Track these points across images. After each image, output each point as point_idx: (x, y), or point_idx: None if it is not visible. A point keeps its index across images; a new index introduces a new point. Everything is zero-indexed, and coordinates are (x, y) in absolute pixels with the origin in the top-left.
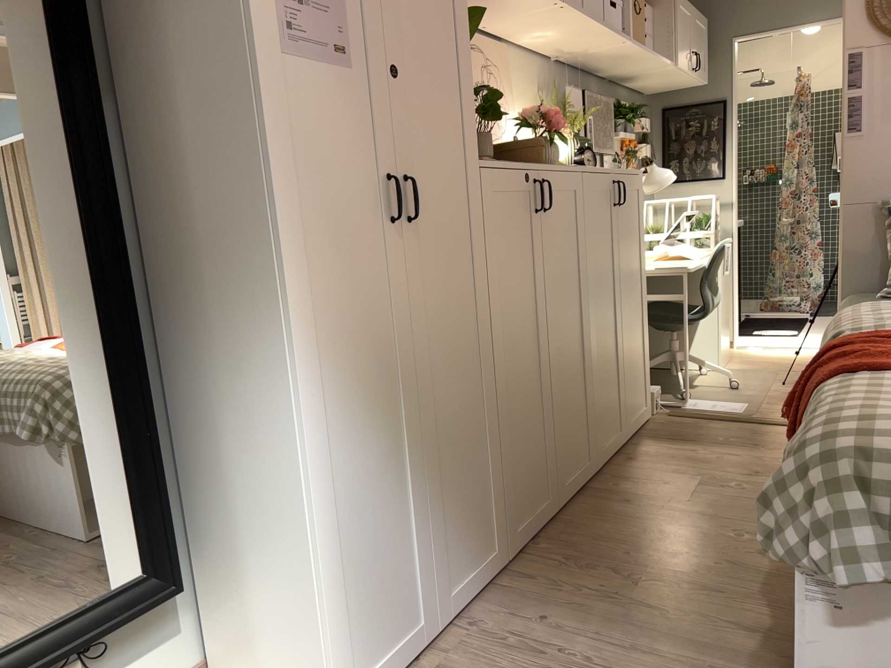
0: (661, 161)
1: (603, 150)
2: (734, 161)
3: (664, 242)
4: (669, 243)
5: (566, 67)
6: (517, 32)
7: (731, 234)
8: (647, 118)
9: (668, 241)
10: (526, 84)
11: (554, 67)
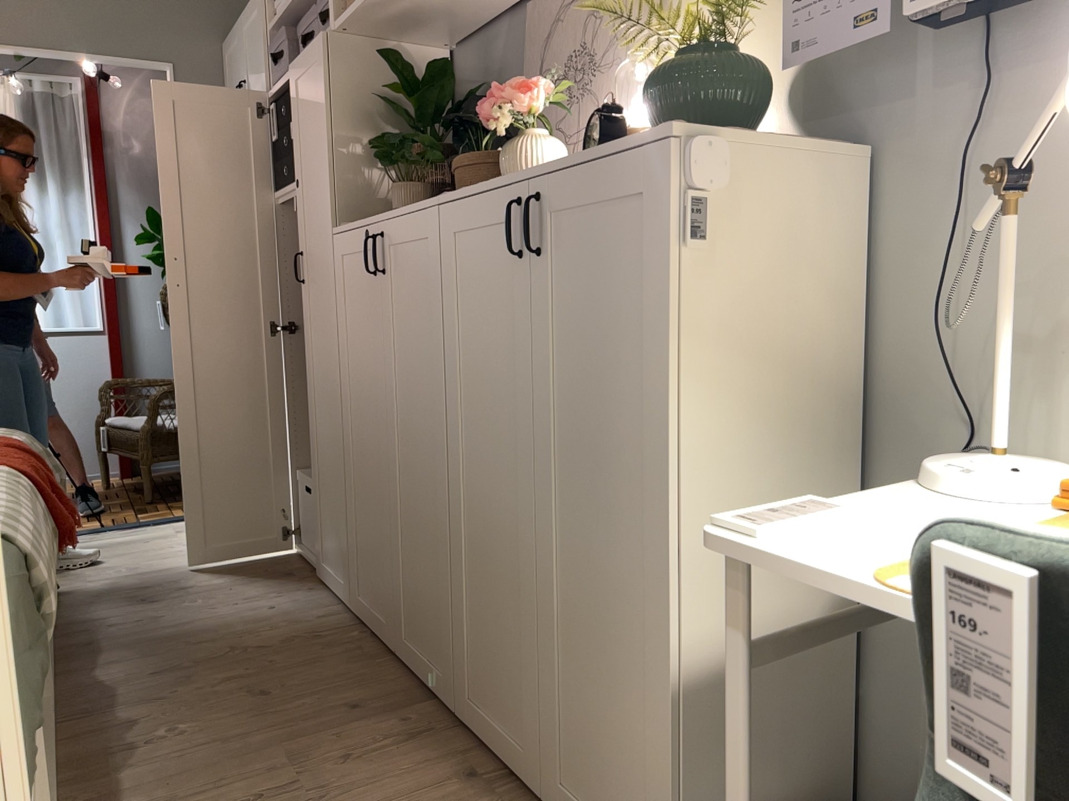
0: None
1: None
2: None
3: None
4: None
5: None
6: None
7: None
8: None
9: None
10: None
11: None
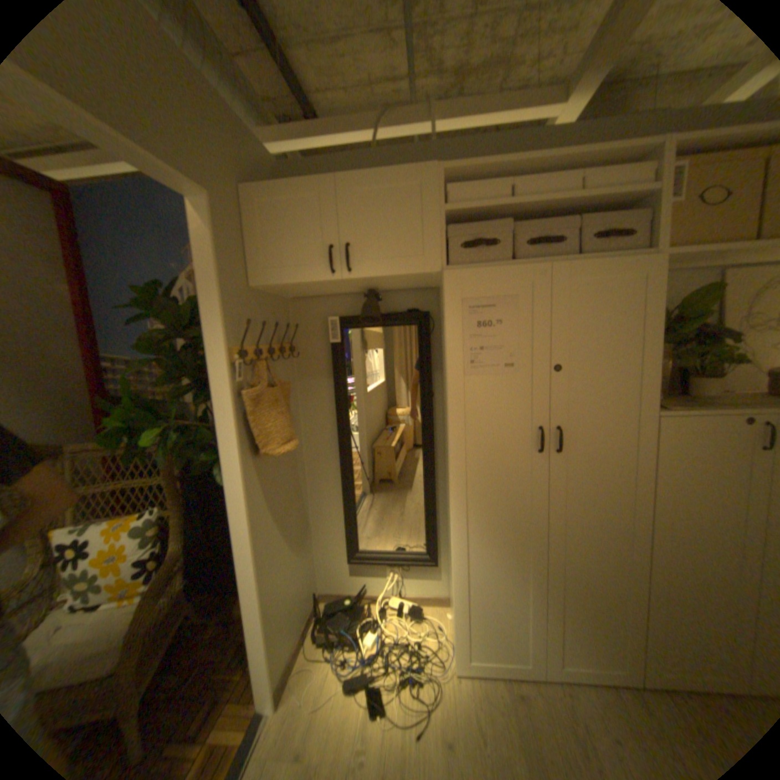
0: None
1: None
2: None
3: None
4: None
5: None
6: None
7: None
8: None
9: None
10: None
11: None
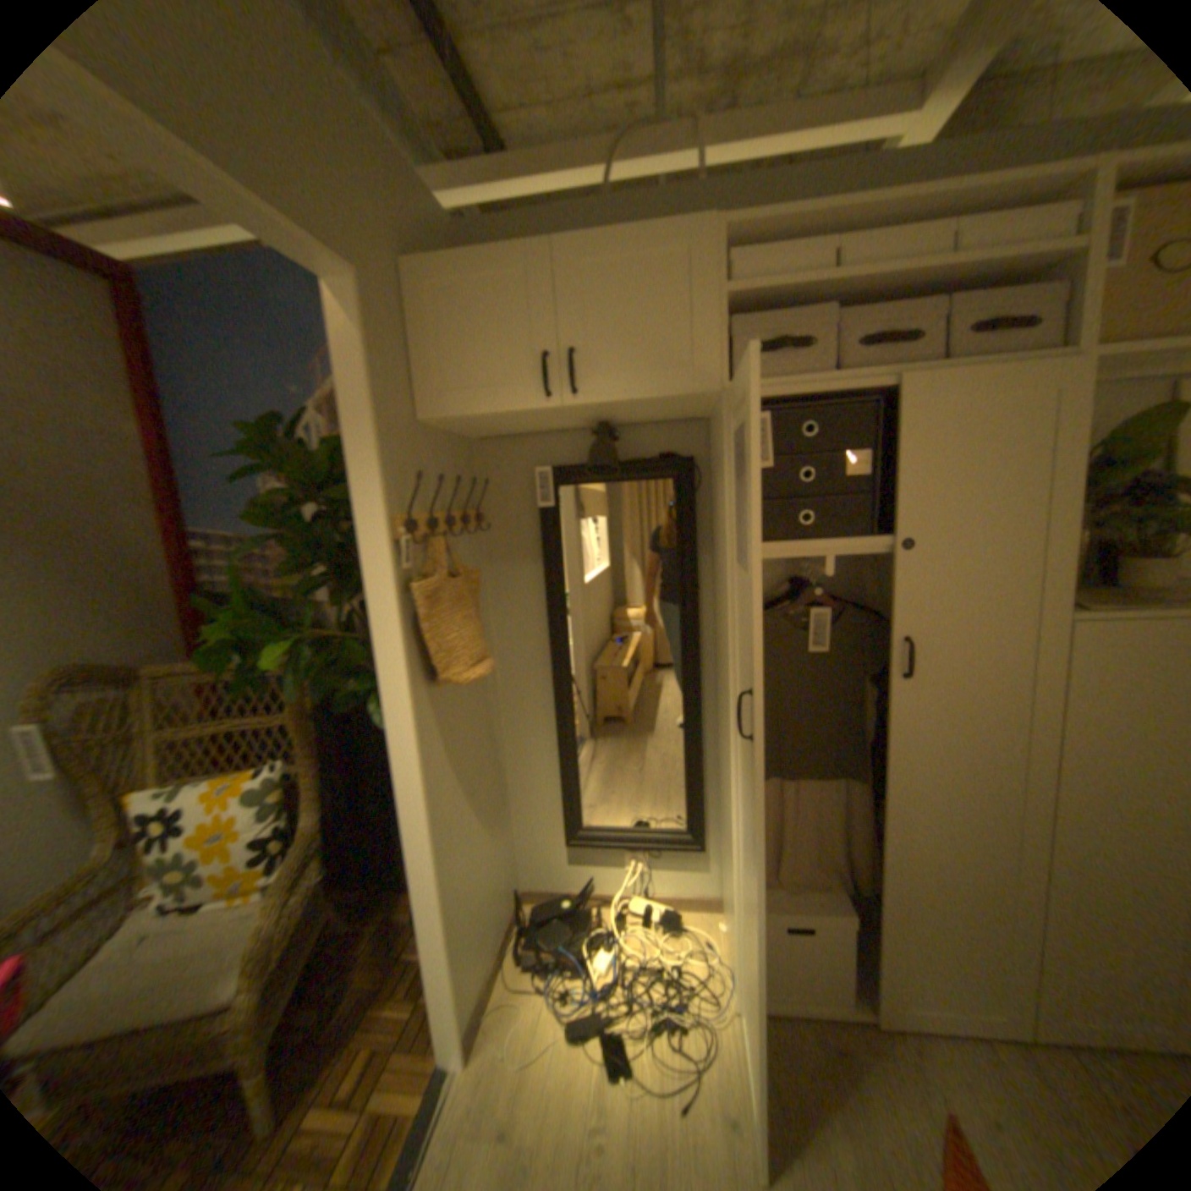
0: None
1: None
2: None
3: None
4: None
5: None
6: None
7: None
8: None
9: None
10: None
11: None
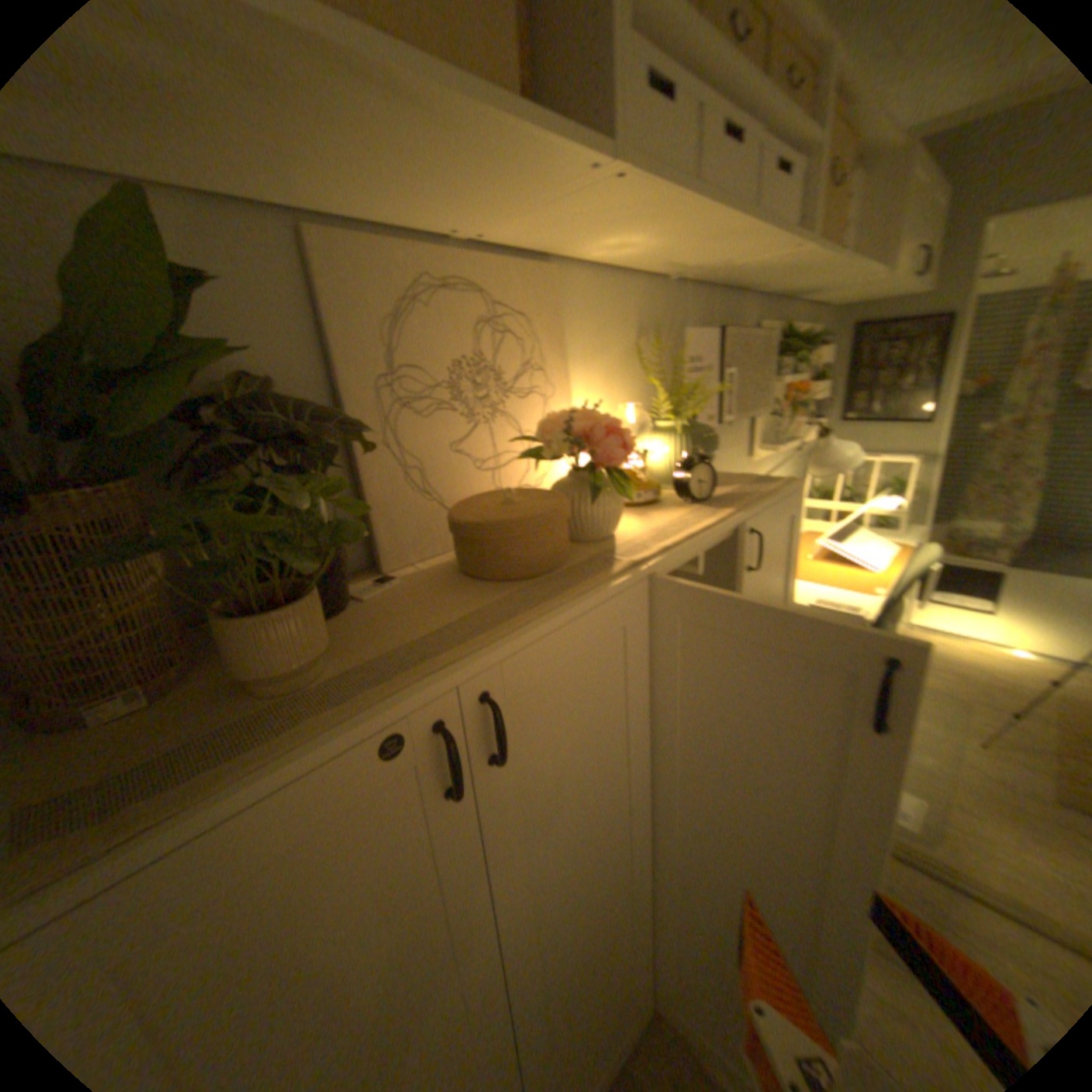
0: (849, 393)
1: (756, 413)
2: (957, 399)
3: (836, 537)
4: (843, 537)
5: (708, 287)
6: (575, 241)
7: (933, 496)
8: (838, 338)
9: (842, 533)
10: (618, 332)
11: (679, 294)
